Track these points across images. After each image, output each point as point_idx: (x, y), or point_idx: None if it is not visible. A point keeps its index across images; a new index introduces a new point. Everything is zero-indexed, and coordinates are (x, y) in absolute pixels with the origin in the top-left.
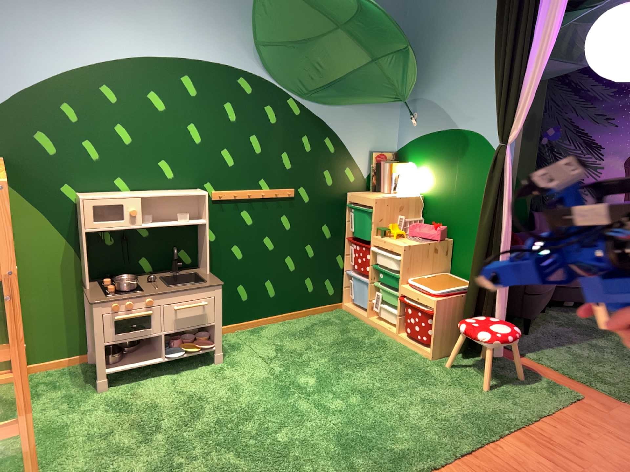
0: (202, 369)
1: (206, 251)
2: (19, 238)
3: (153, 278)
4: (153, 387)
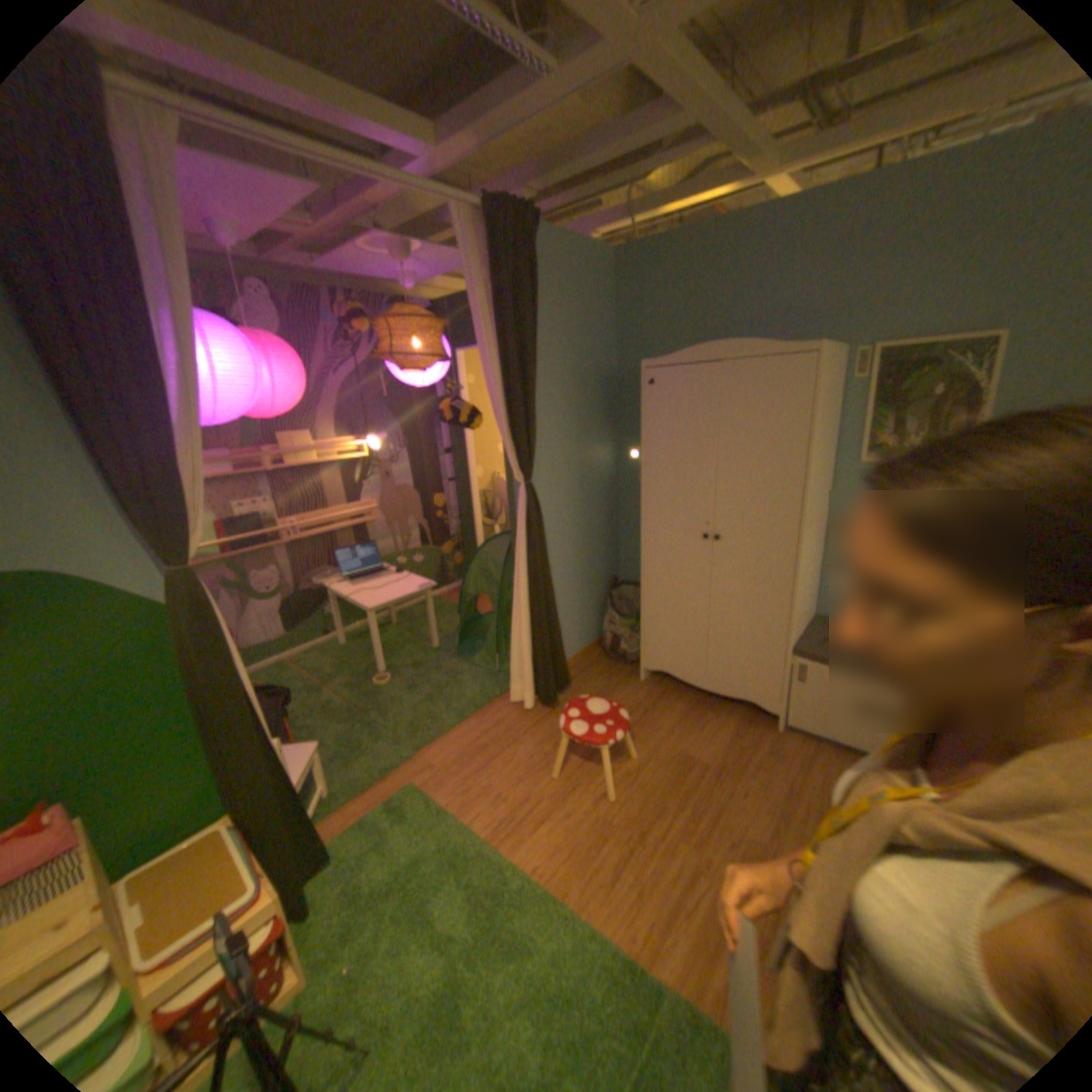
0: None
1: None
2: None
3: None
4: None
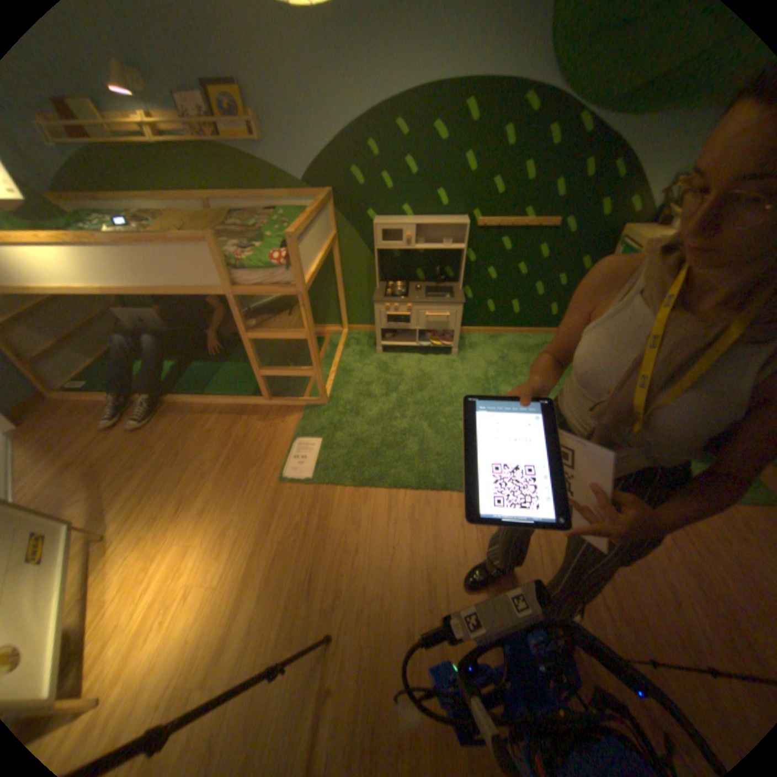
0: (438, 359)
1: (460, 273)
2: (337, 248)
3: (418, 288)
4: (403, 363)
